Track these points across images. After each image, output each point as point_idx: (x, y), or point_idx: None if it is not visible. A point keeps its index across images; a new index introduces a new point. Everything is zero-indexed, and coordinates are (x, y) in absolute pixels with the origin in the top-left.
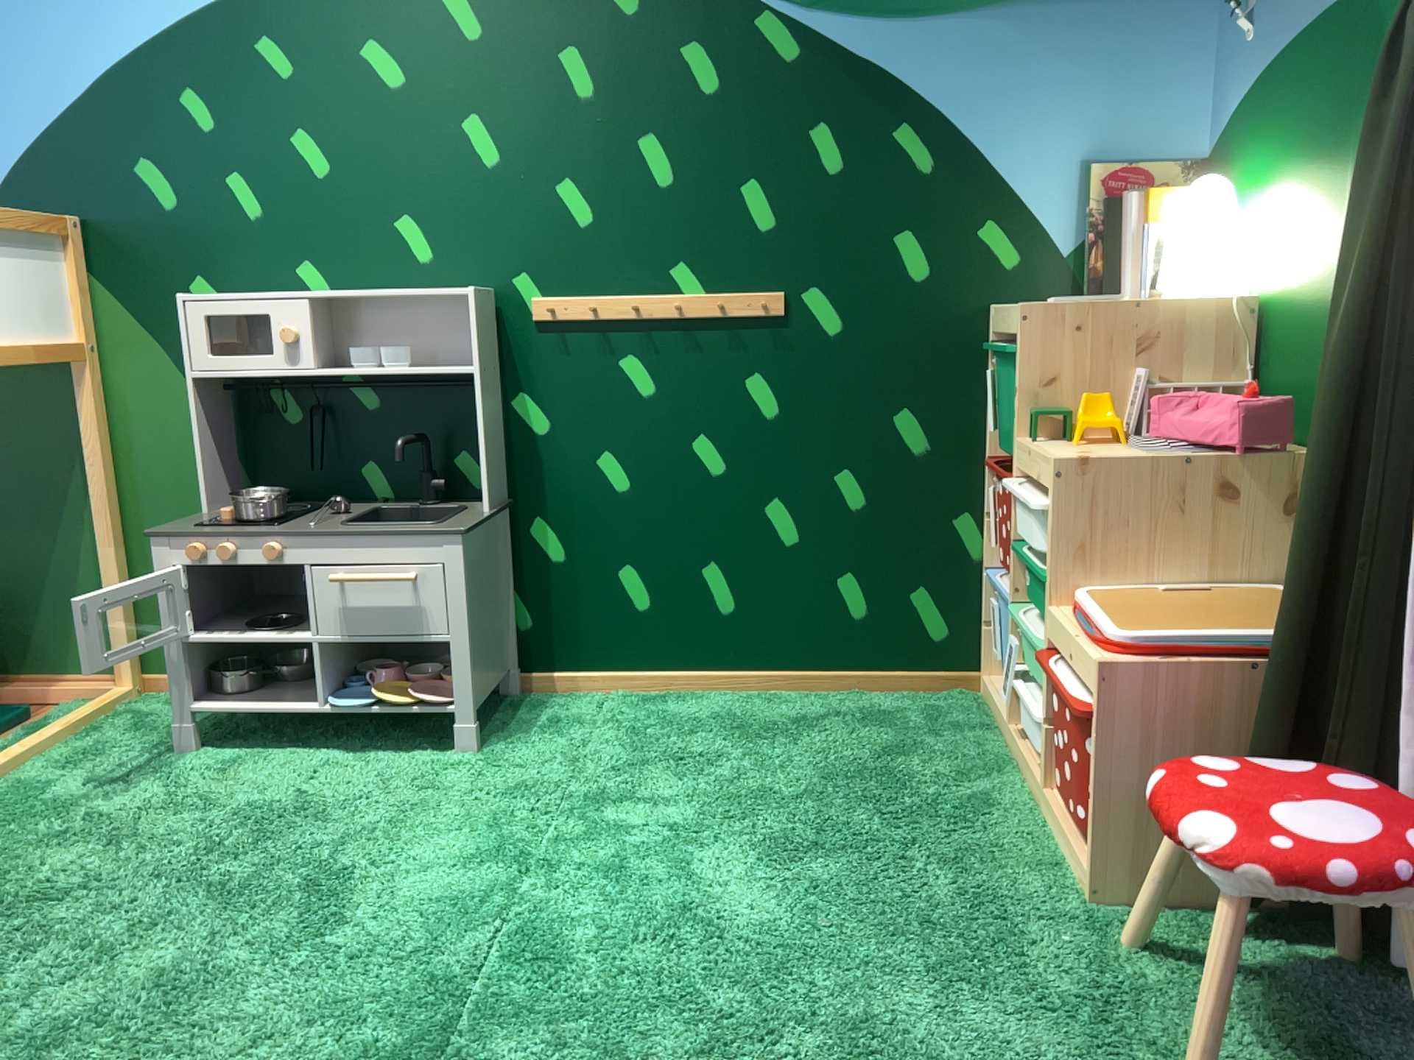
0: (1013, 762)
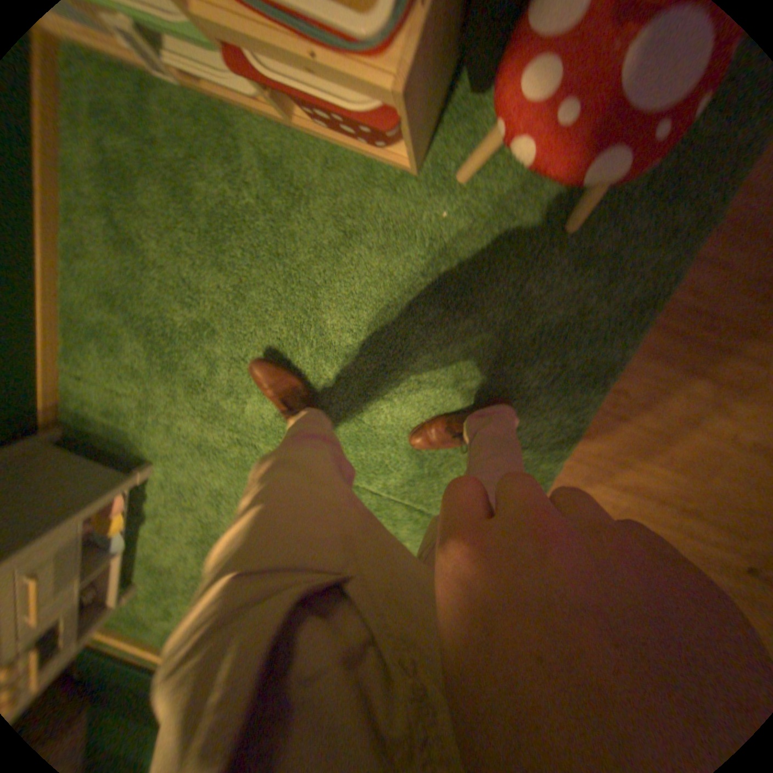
0: (219, 100)
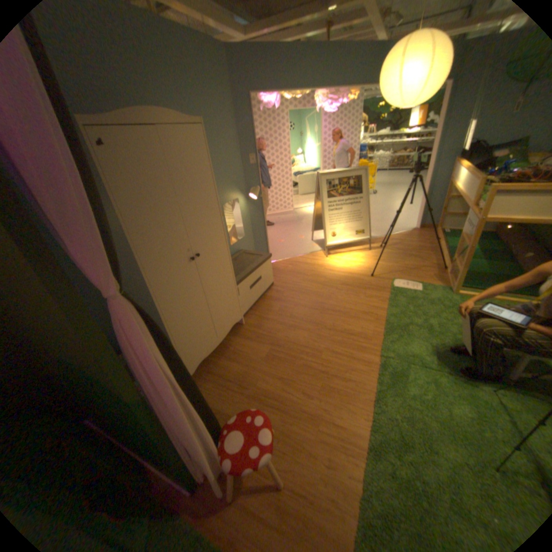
0: None
